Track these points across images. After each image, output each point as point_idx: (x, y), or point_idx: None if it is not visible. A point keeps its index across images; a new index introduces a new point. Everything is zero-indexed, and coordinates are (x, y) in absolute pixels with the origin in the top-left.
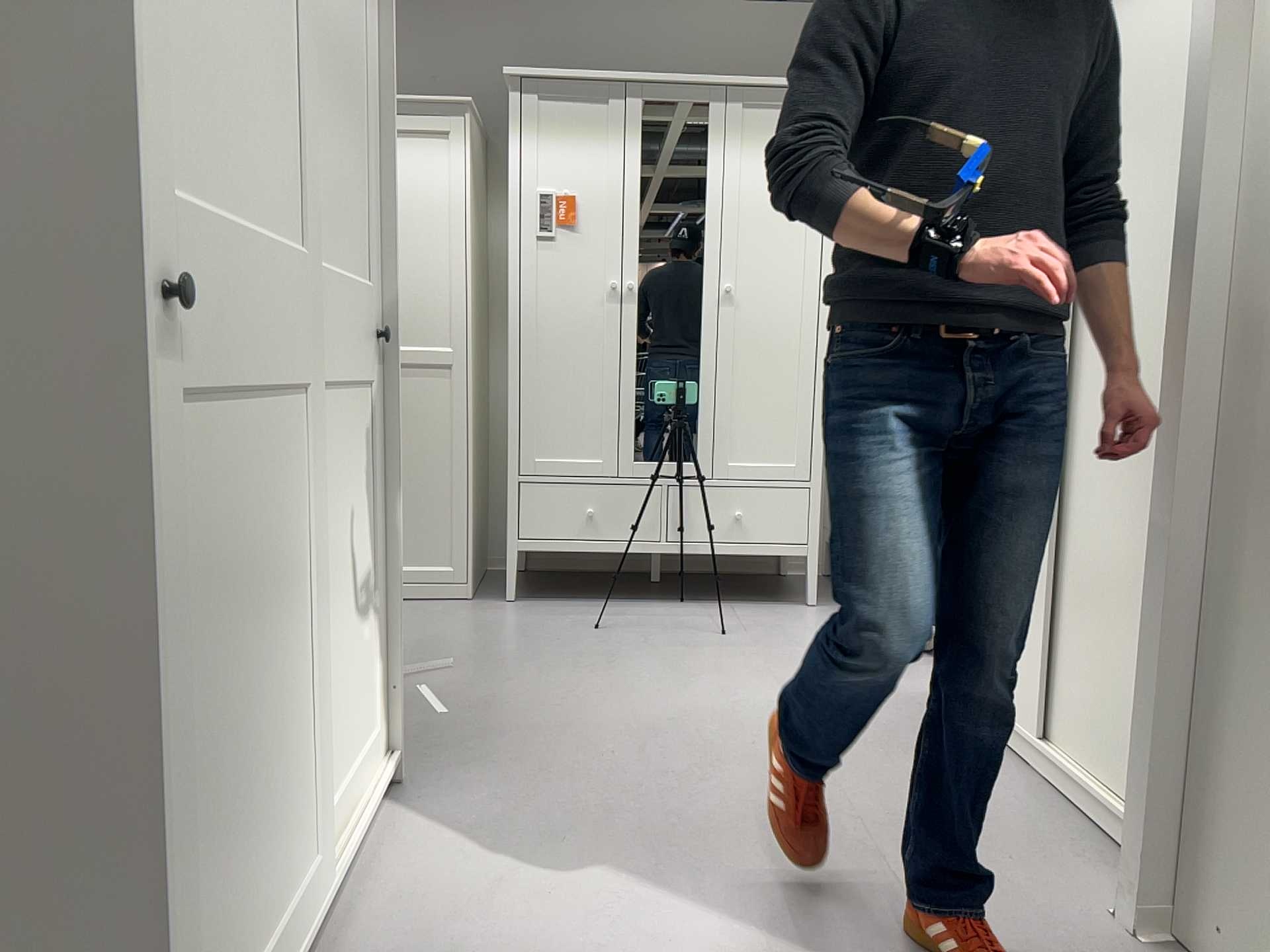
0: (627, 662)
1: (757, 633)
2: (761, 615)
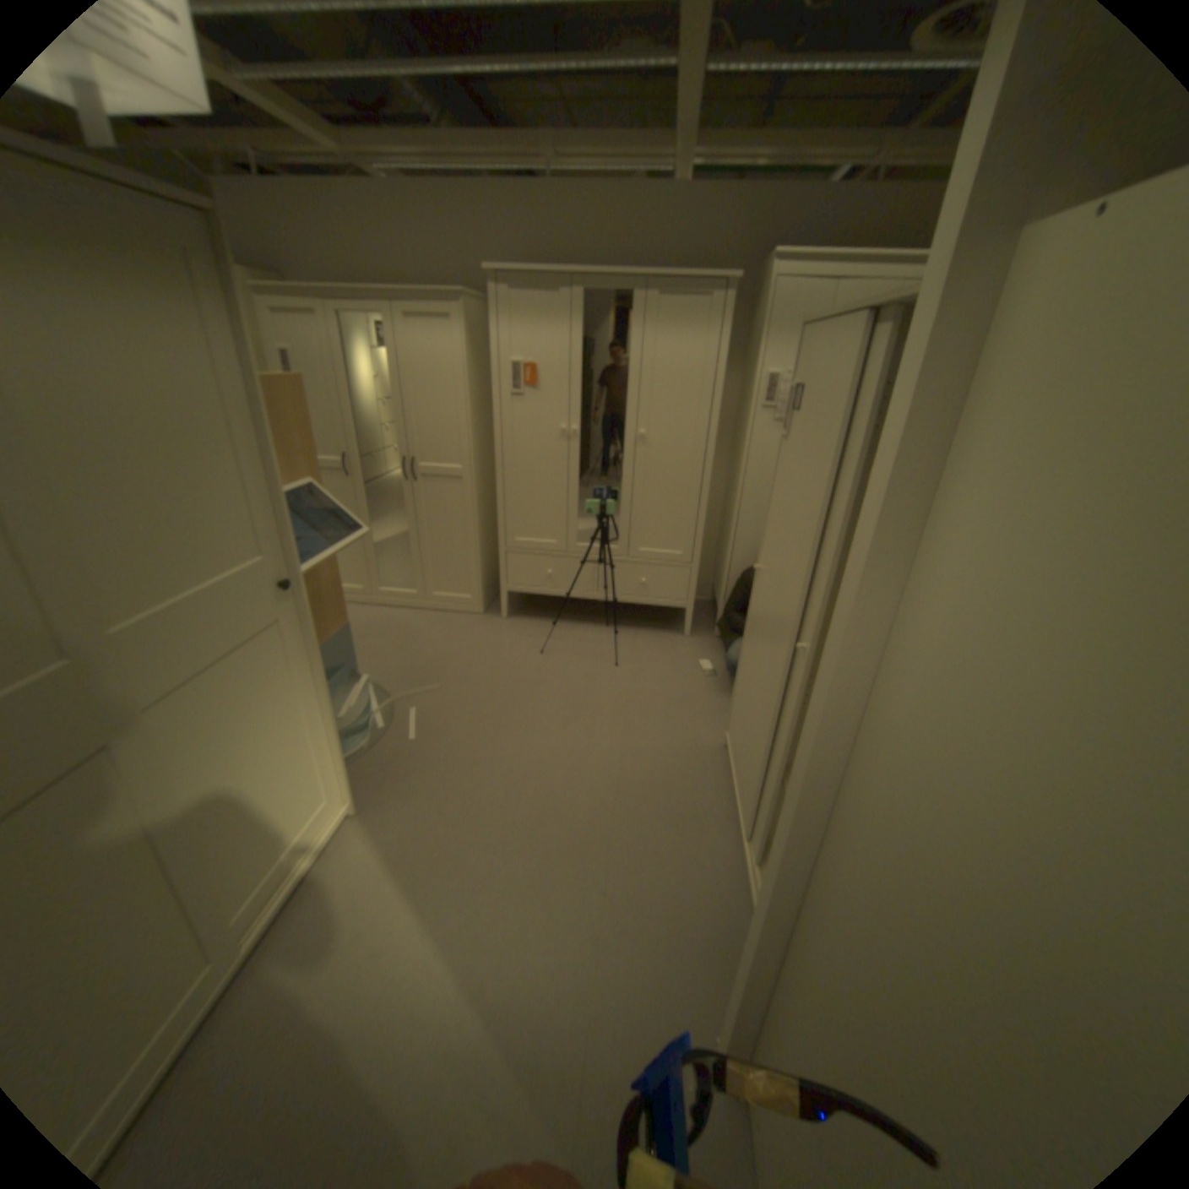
0: (544, 691)
1: (637, 666)
2: (648, 646)
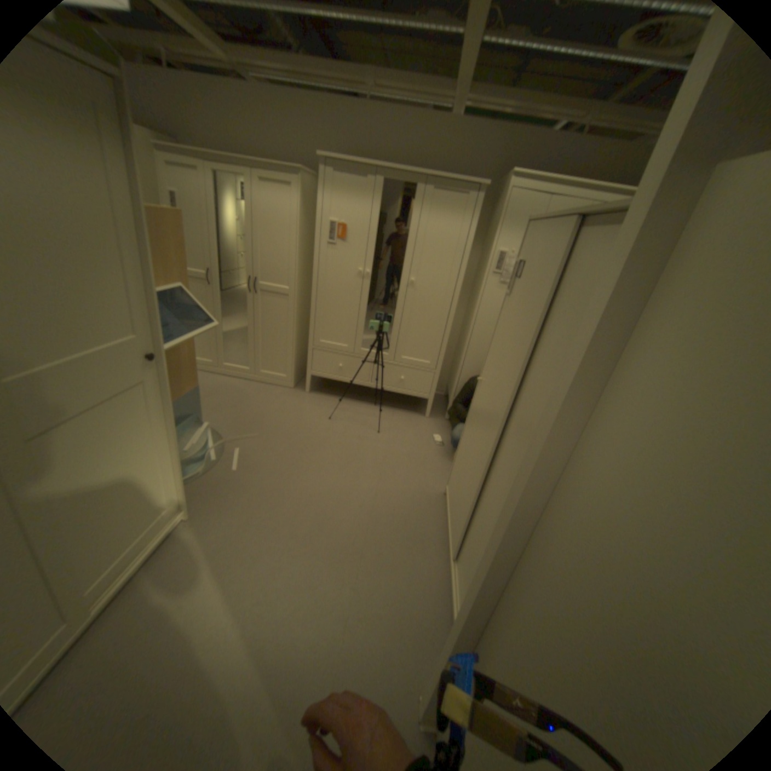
0: (328, 445)
1: (392, 434)
2: (401, 421)
